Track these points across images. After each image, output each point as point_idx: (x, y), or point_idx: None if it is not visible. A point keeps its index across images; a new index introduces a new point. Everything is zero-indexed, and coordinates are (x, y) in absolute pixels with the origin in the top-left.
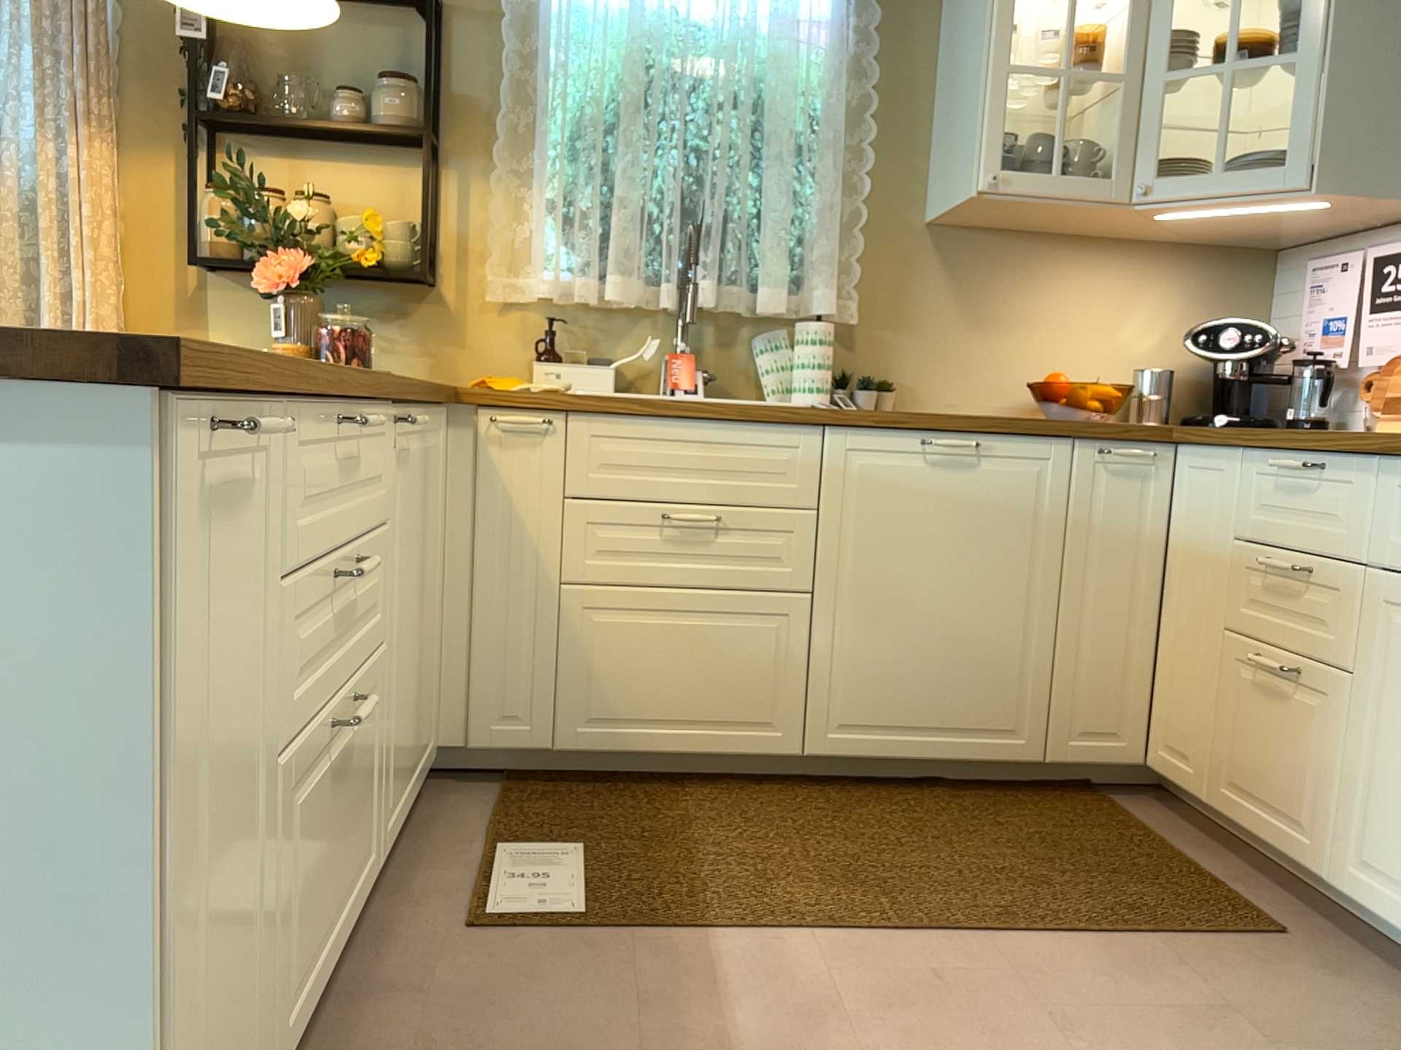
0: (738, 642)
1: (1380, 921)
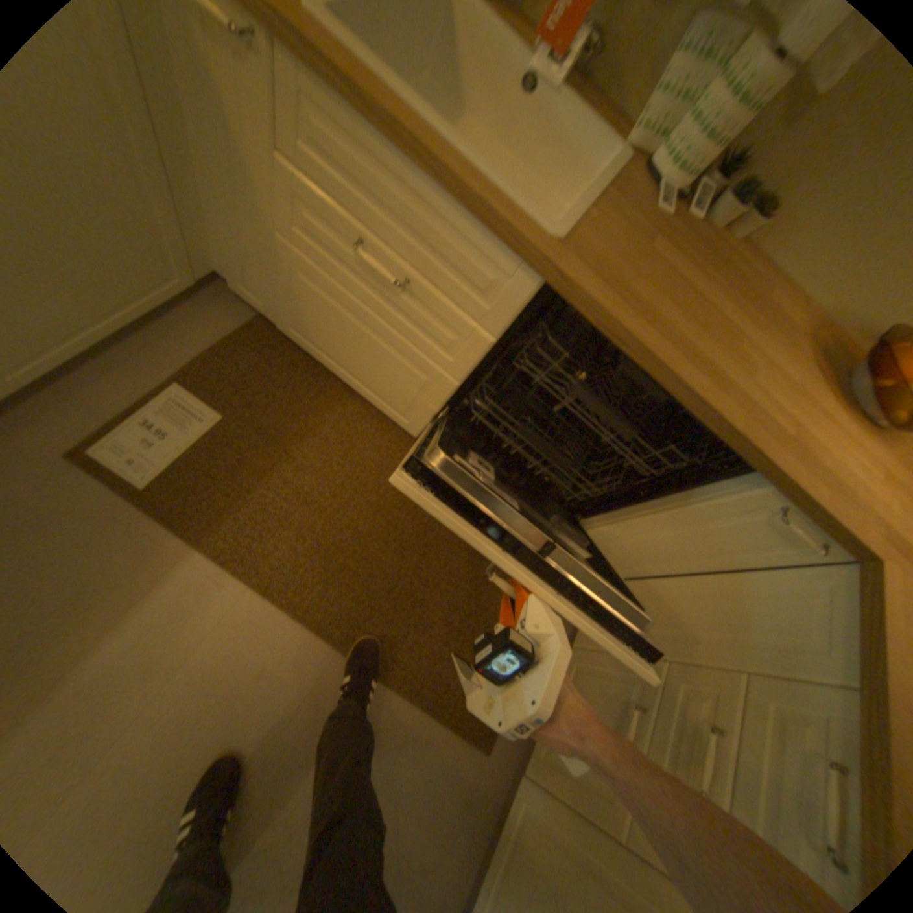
0: (397, 368)
1: (505, 829)
